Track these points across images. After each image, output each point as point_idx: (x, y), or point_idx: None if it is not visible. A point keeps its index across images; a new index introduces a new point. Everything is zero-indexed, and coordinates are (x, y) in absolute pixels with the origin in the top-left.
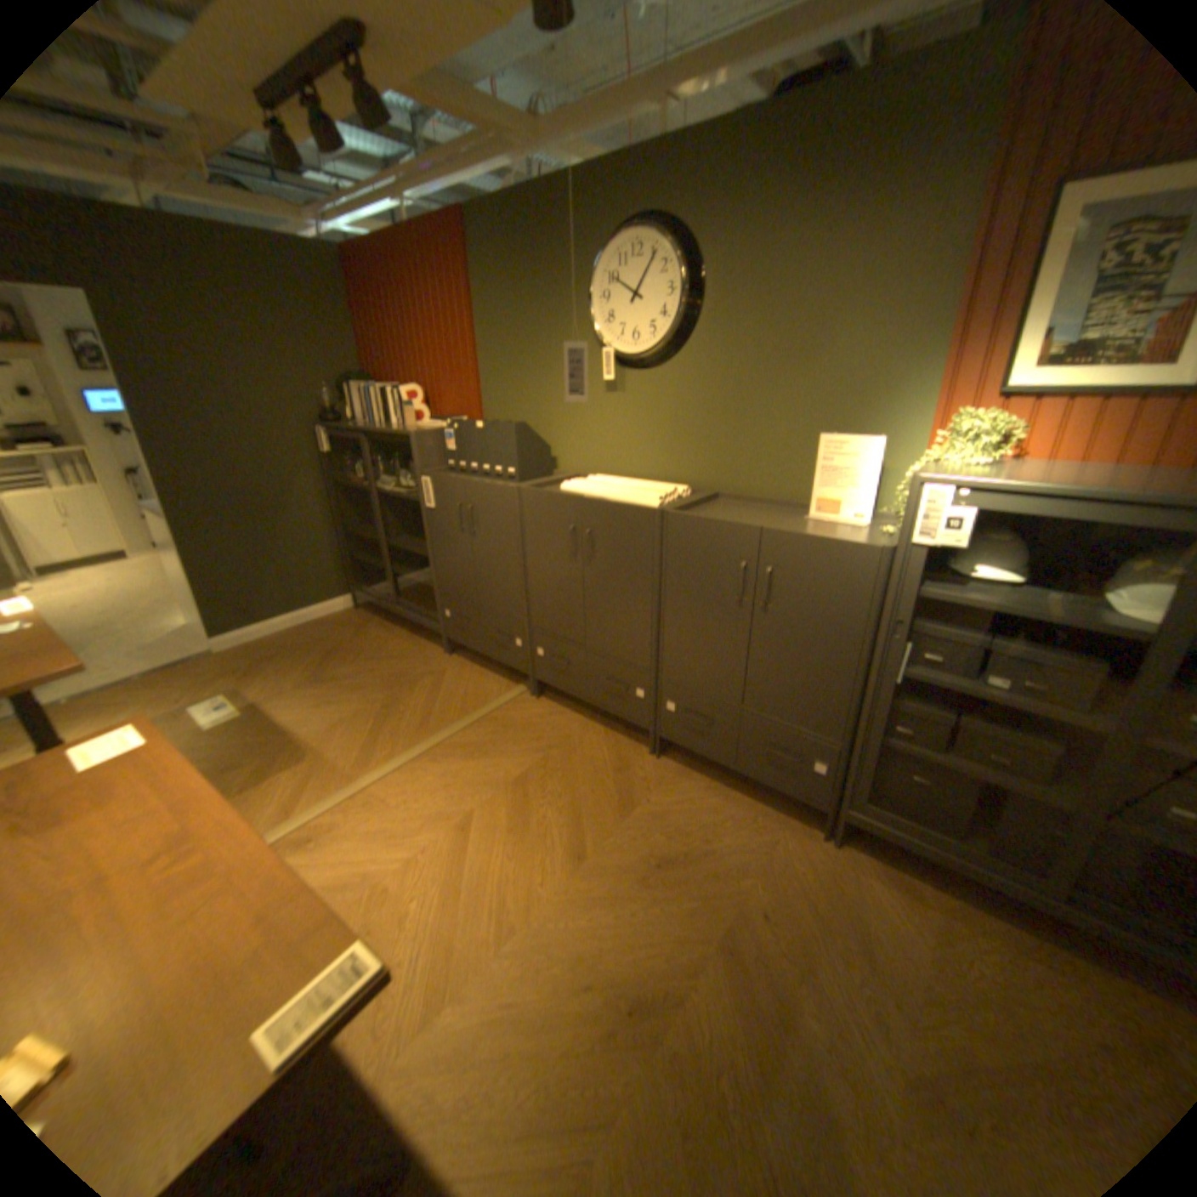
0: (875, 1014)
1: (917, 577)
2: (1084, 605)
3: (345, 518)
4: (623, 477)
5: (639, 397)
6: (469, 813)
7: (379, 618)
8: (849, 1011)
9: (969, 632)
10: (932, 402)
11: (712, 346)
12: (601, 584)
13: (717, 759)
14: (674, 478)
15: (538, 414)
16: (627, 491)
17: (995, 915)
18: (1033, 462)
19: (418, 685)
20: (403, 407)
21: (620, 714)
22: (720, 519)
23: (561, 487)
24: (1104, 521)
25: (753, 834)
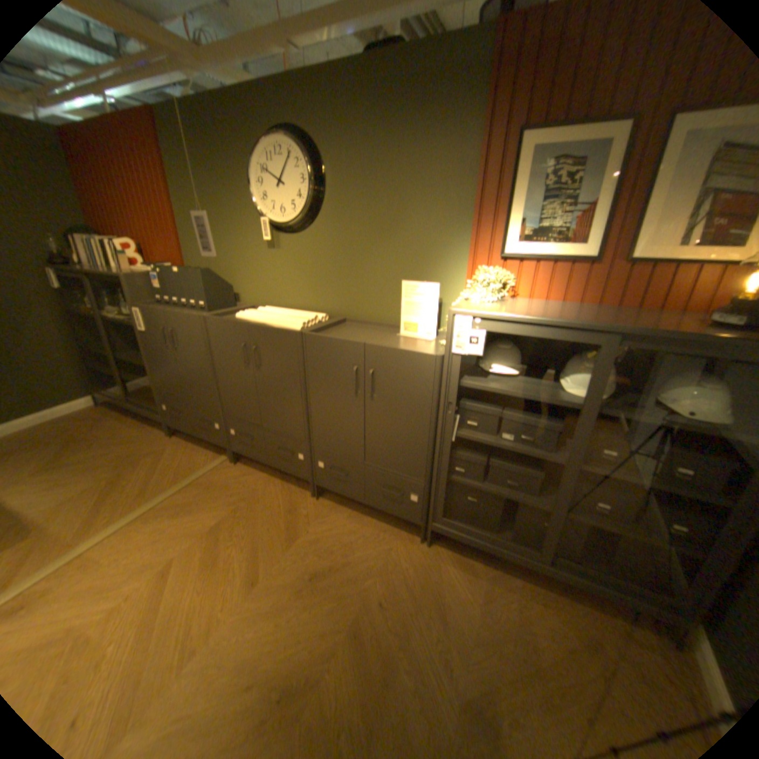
0: (444, 661)
1: (457, 374)
2: (550, 387)
3: (81, 338)
4: (285, 307)
5: (290, 253)
6: (169, 561)
7: (116, 413)
8: (428, 662)
9: (490, 406)
10: (465, 261)
11: (334, 220)
12: (268, 383)
13: (353, 497)
14: (318, 308)
15: (223, 263)
16: (282, 318)
17: (516, 576)
18: (521, 300)
19: (141, 463)
20: (117, 254)
21: (290, 472)
22: (340, 338)
23: (240, 315)
24: (552, 338)
25: (376, 545)
